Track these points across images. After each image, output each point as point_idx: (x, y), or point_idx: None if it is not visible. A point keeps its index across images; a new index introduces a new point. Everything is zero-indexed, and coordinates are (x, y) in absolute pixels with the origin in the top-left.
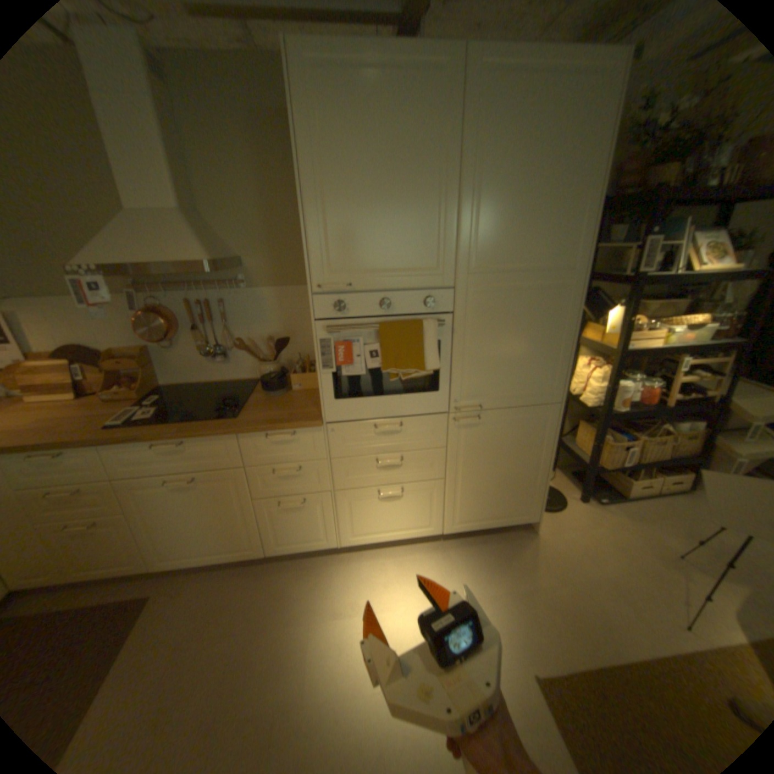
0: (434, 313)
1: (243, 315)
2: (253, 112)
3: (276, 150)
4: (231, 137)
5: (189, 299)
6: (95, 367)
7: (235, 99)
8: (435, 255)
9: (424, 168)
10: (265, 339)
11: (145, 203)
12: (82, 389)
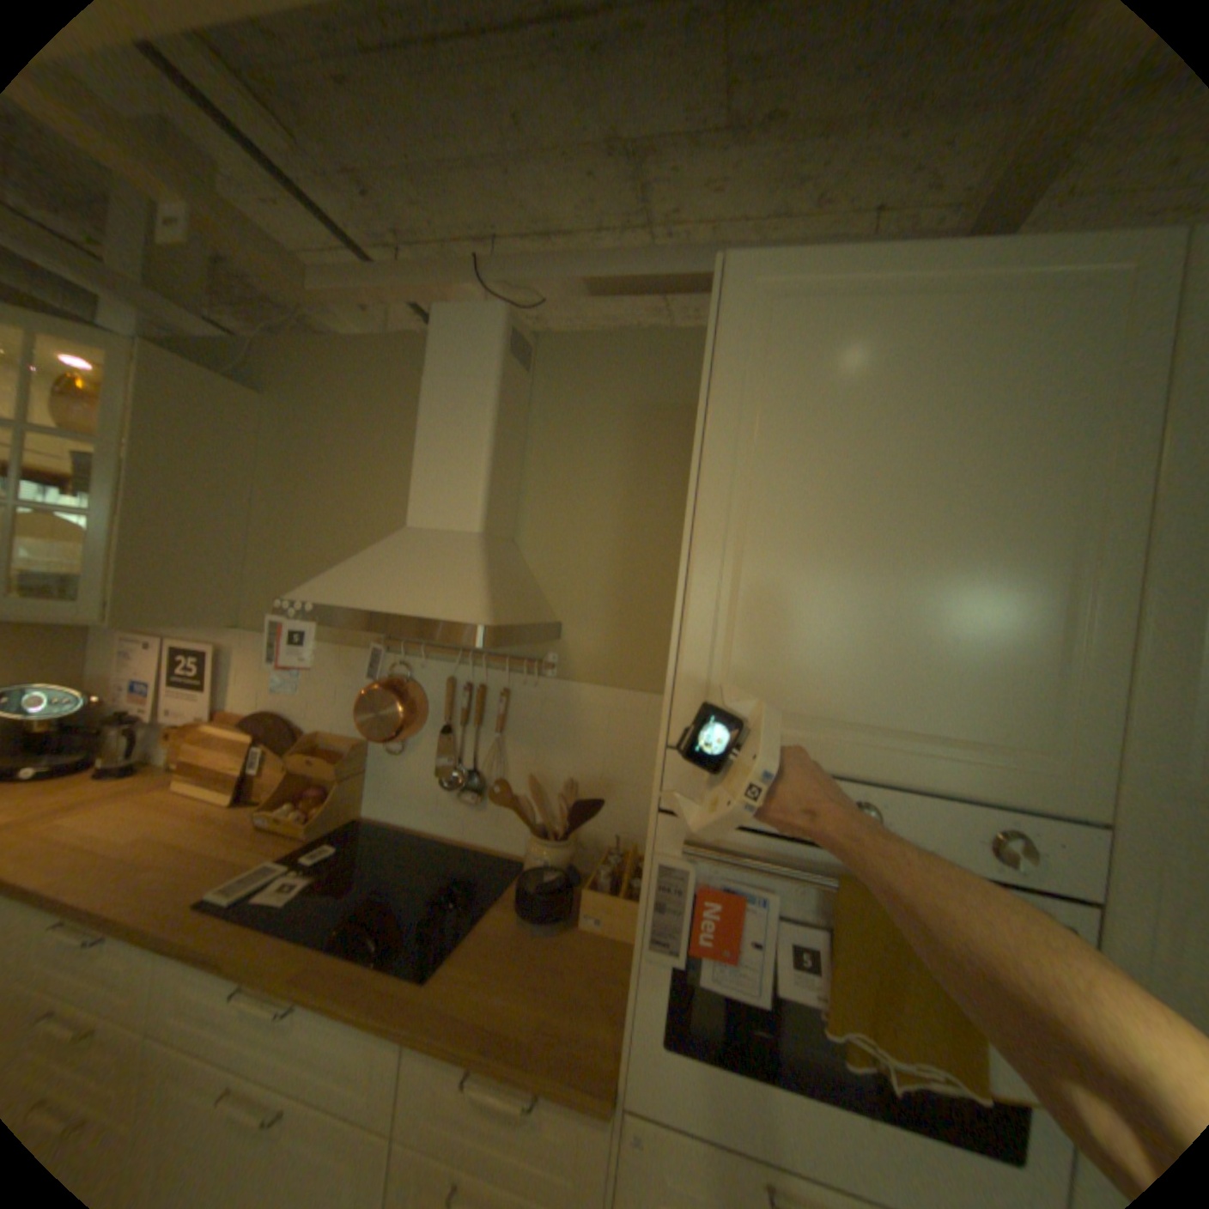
0: (1032, 887)
1: (535, 726)
2: (646, 408)
3: (669, 462)
4: (601, 442)
5: (458, 679)
6: (283, 759)
7: (624, 390)
8: (1052, 717)
9: (1035, 494)
10: (562, 783)
11: (438, 522)
12: (249, 792)
